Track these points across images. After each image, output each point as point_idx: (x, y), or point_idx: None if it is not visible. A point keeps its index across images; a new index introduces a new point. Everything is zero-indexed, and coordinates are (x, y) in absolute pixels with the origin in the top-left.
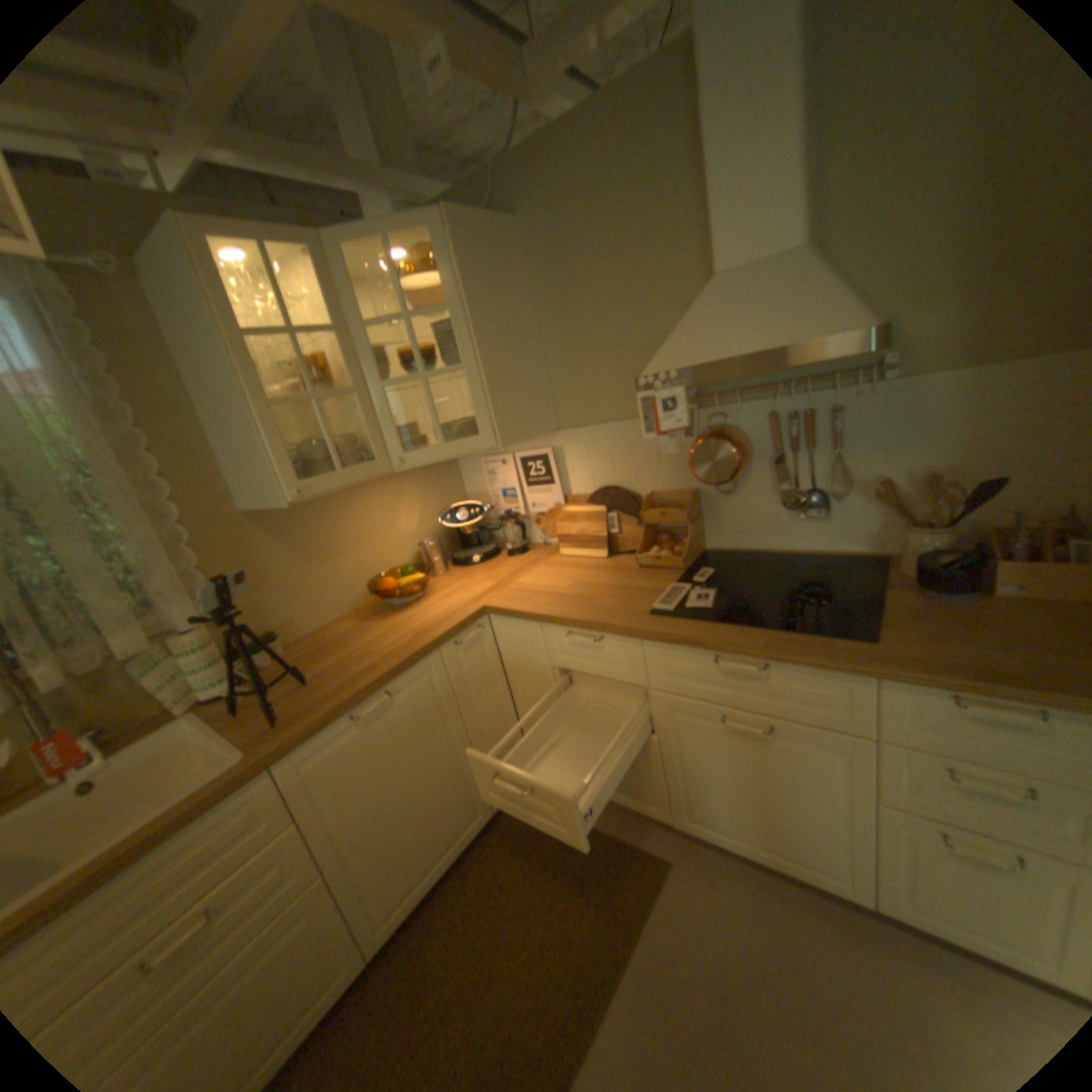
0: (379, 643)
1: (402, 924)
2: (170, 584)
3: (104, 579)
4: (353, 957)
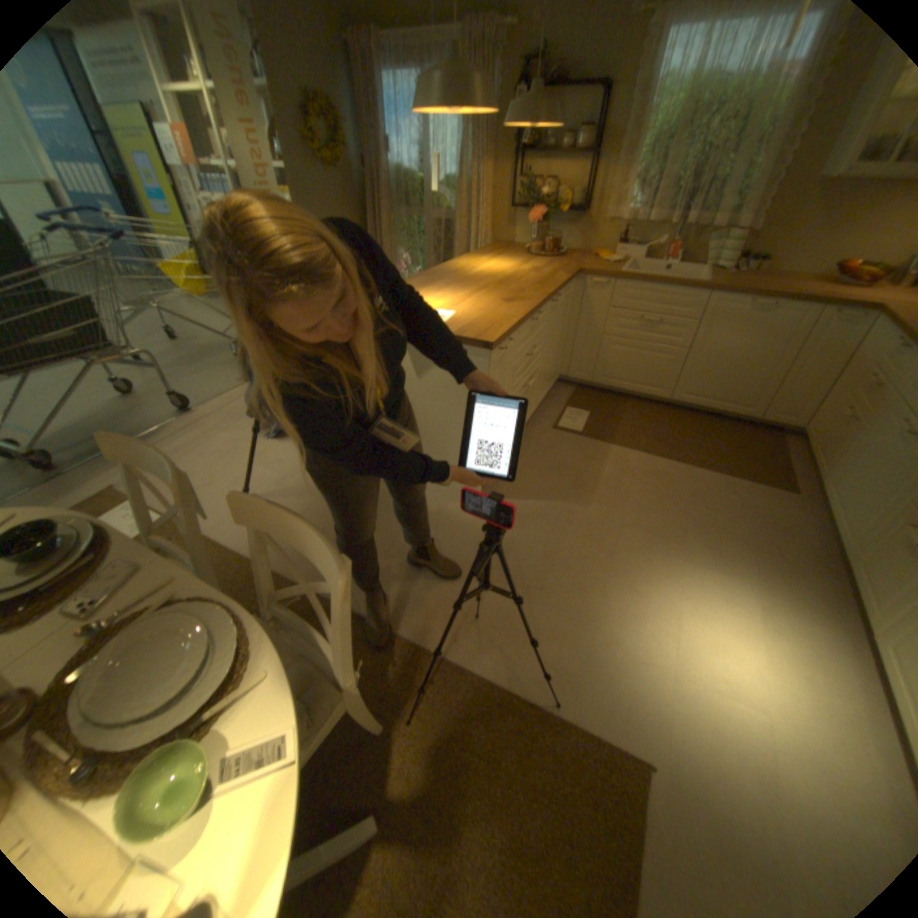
0: (803, 287)
1: (689, 403)
2: (754, 201)
3: (737, 185)
4: (669, 390)
